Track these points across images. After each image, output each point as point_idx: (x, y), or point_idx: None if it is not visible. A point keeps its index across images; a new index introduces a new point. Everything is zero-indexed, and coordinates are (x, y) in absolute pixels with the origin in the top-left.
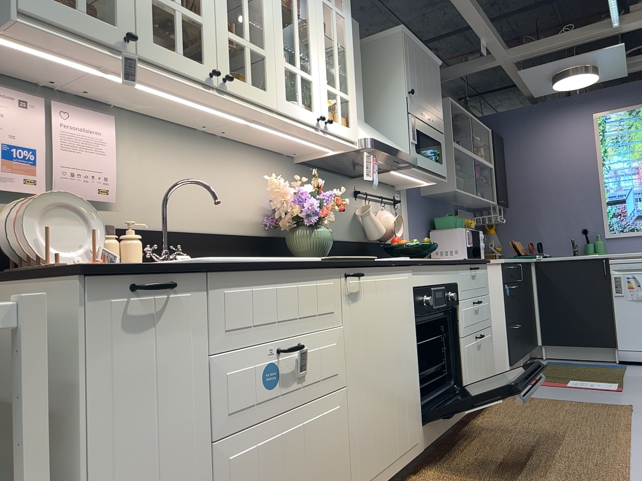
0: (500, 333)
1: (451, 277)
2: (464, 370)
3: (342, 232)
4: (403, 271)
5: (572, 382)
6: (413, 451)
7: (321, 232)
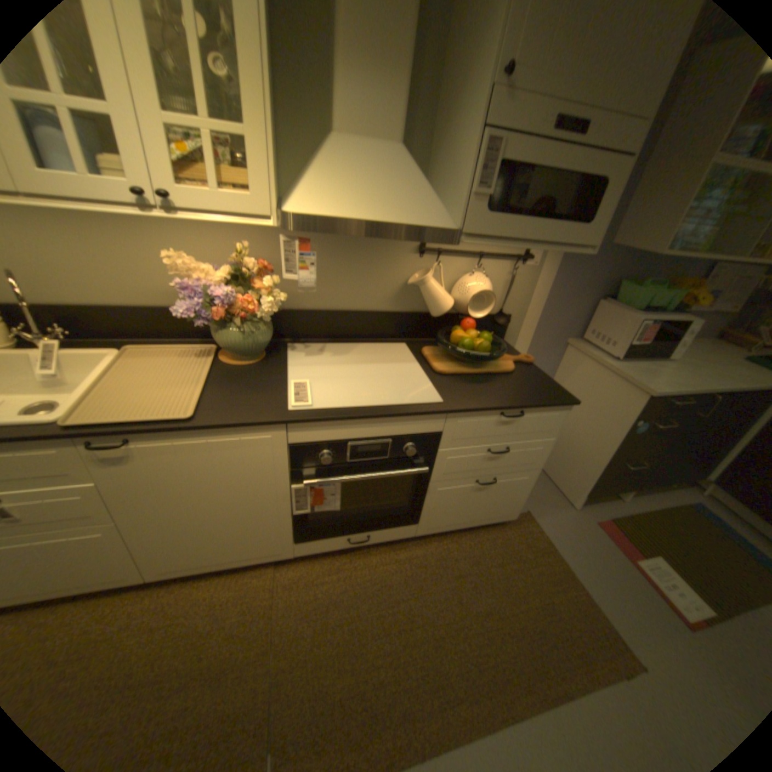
0: (597, 463)
1: (420, 428)
2: (423, 508)
3: (375, 301)
4: (255, 430)
5: (656, 563)
6: (270, 558)
7: (237, 332)
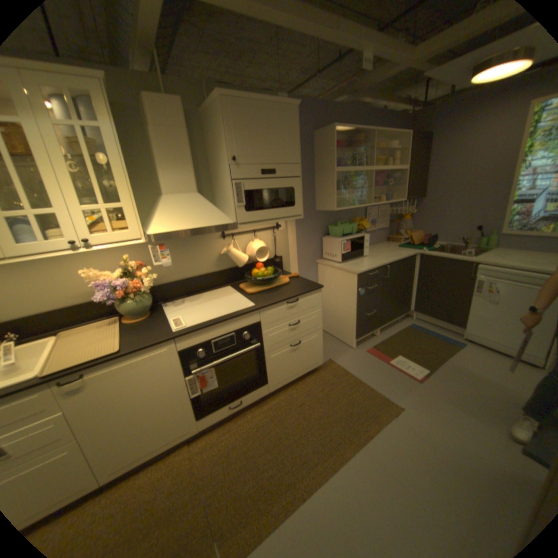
0: (352, 318)
1: (247, 322)
2: (267, 371)
3: (206, 267)
4: (156, 348)
5: (398, 359)
6: (183, 437)
7: (131, 302)
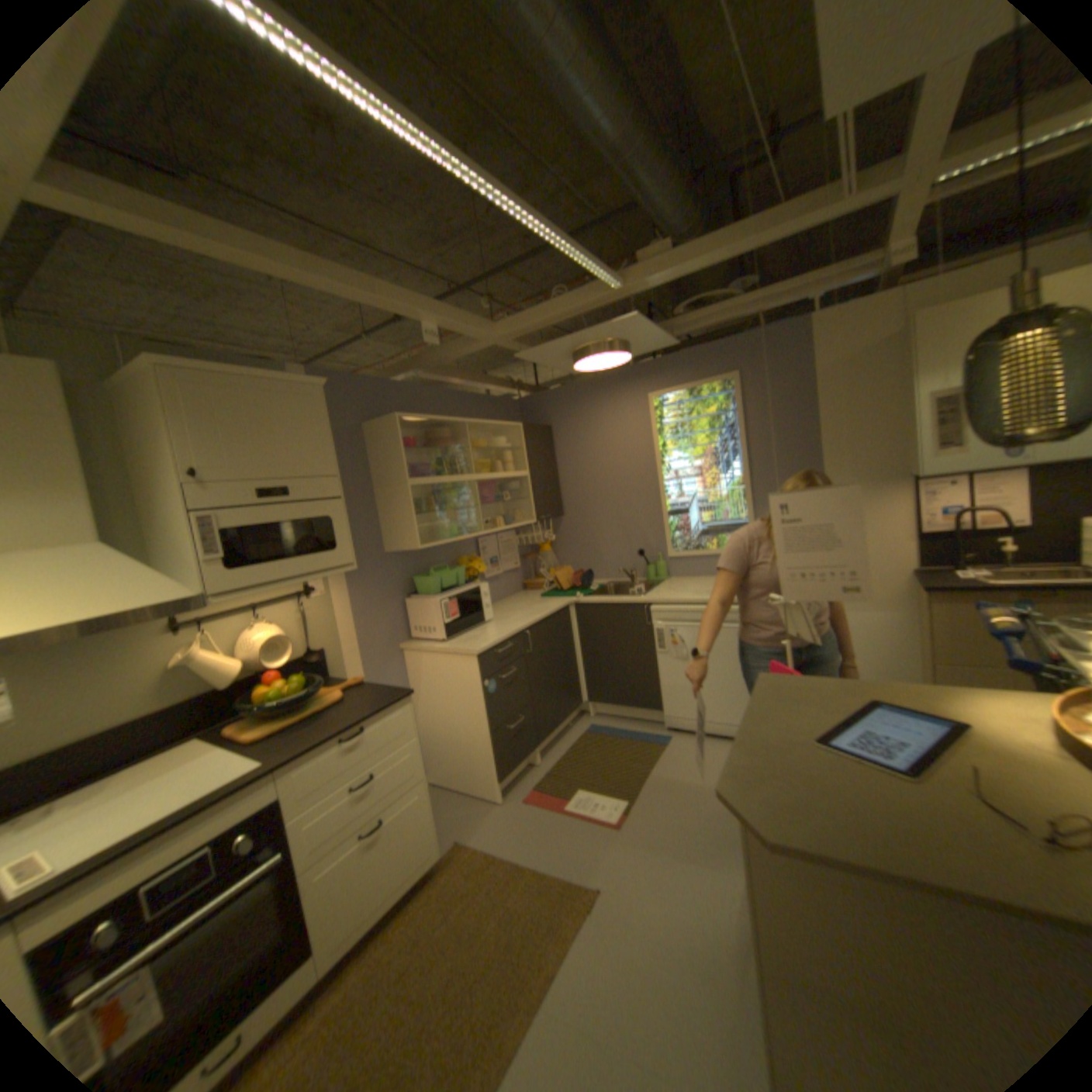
0: (484, 743)
1: (244, 810)
2: (306, 923)
3: (126, 708)
4: None
5: (577, 798)
6: None
7: None
